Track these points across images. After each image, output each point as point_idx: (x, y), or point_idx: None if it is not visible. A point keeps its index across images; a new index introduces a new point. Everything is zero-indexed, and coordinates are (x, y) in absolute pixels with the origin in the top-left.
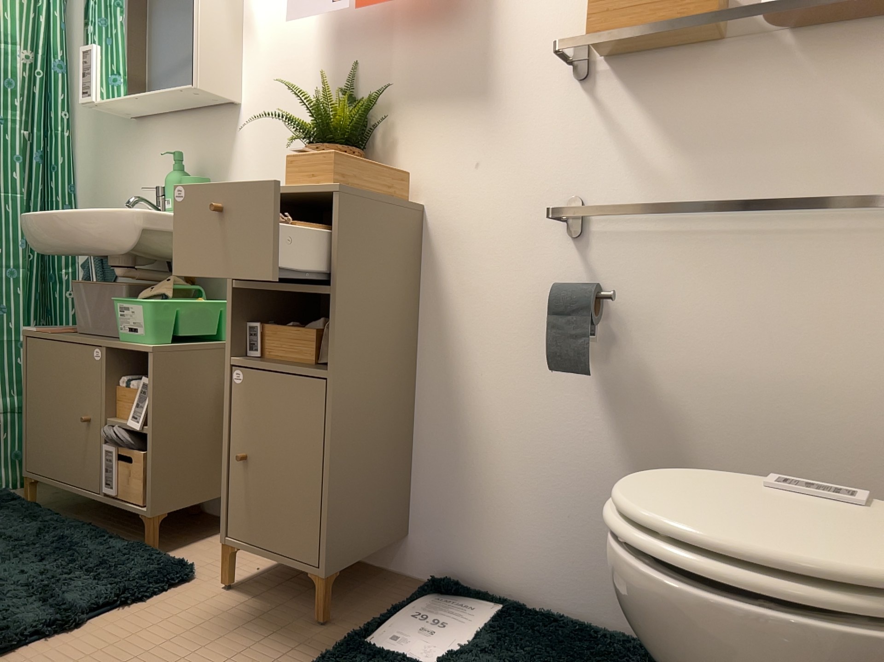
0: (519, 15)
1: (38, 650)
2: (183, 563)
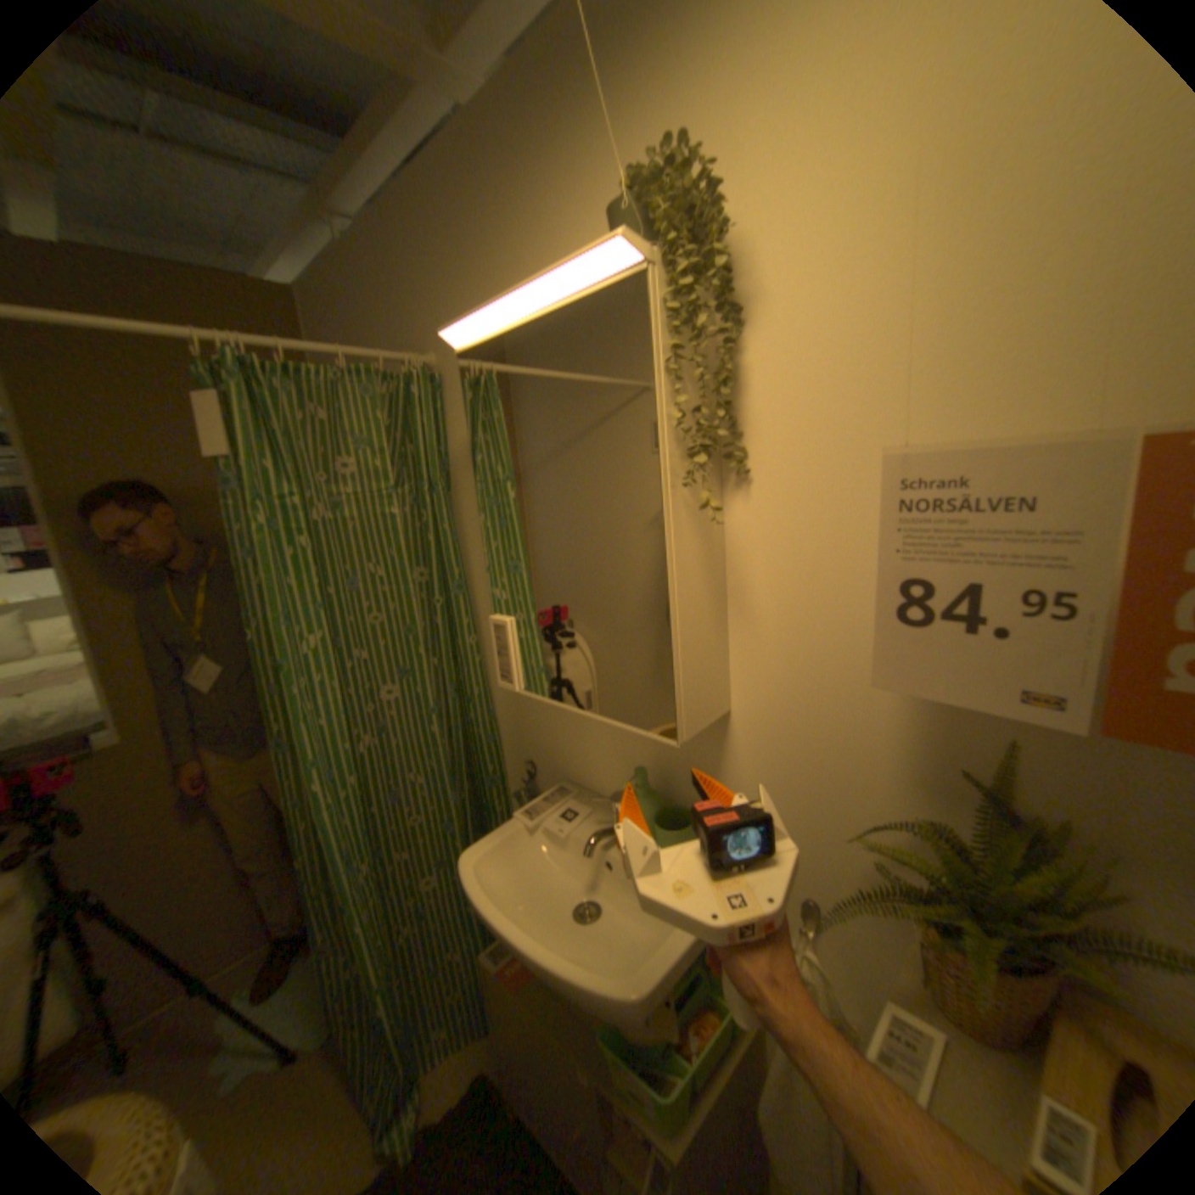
0: None
1: None
2: None
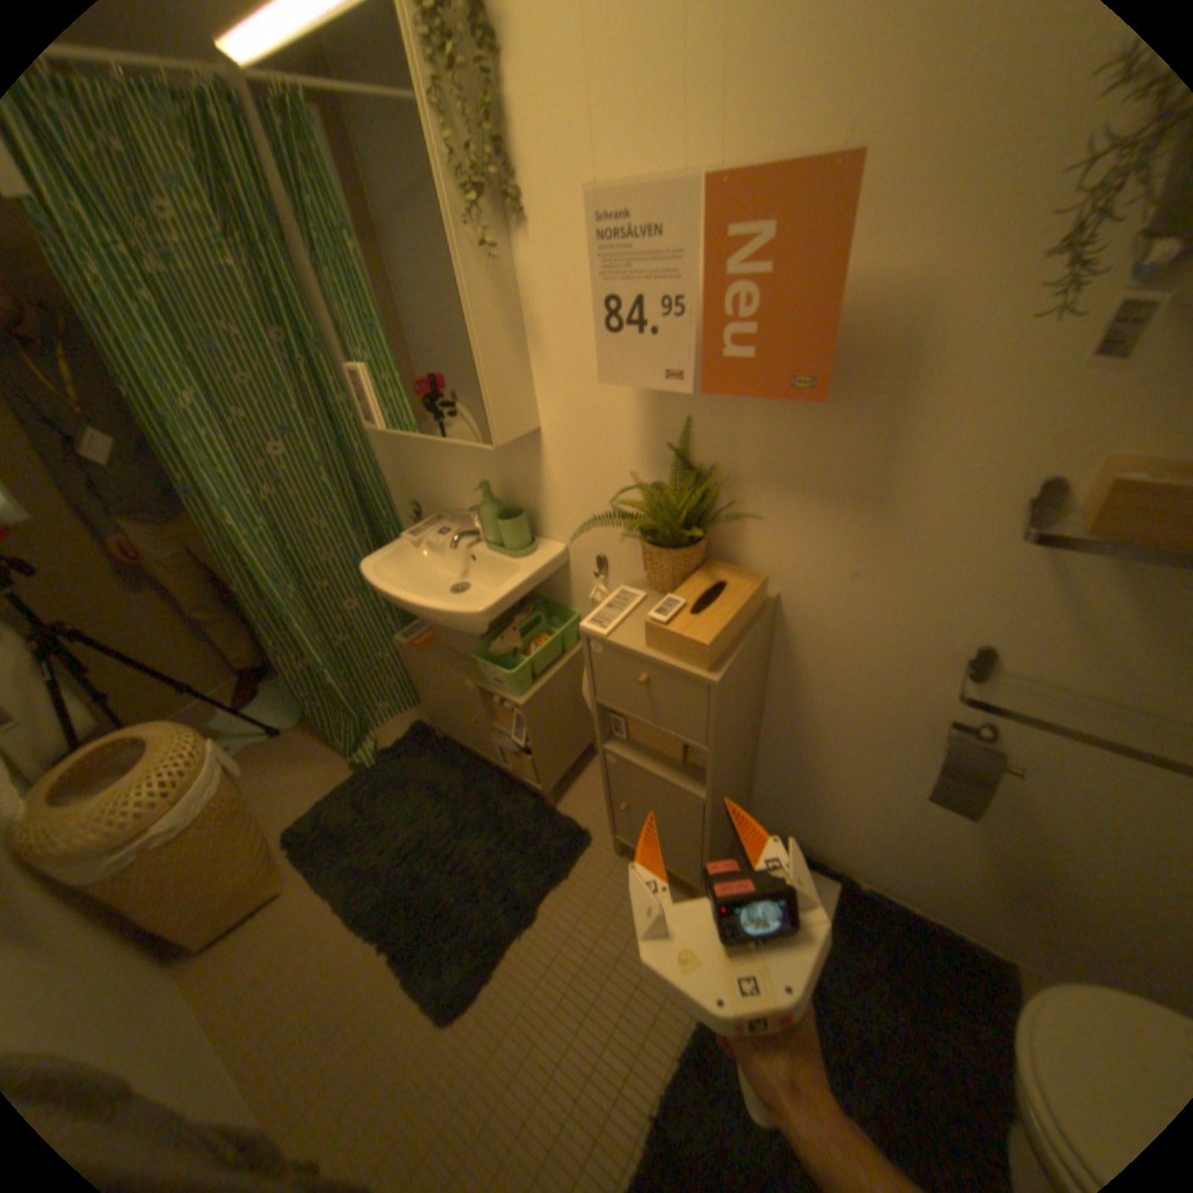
0: (958, 413)
1: (520, 953)
2: (578, 819)
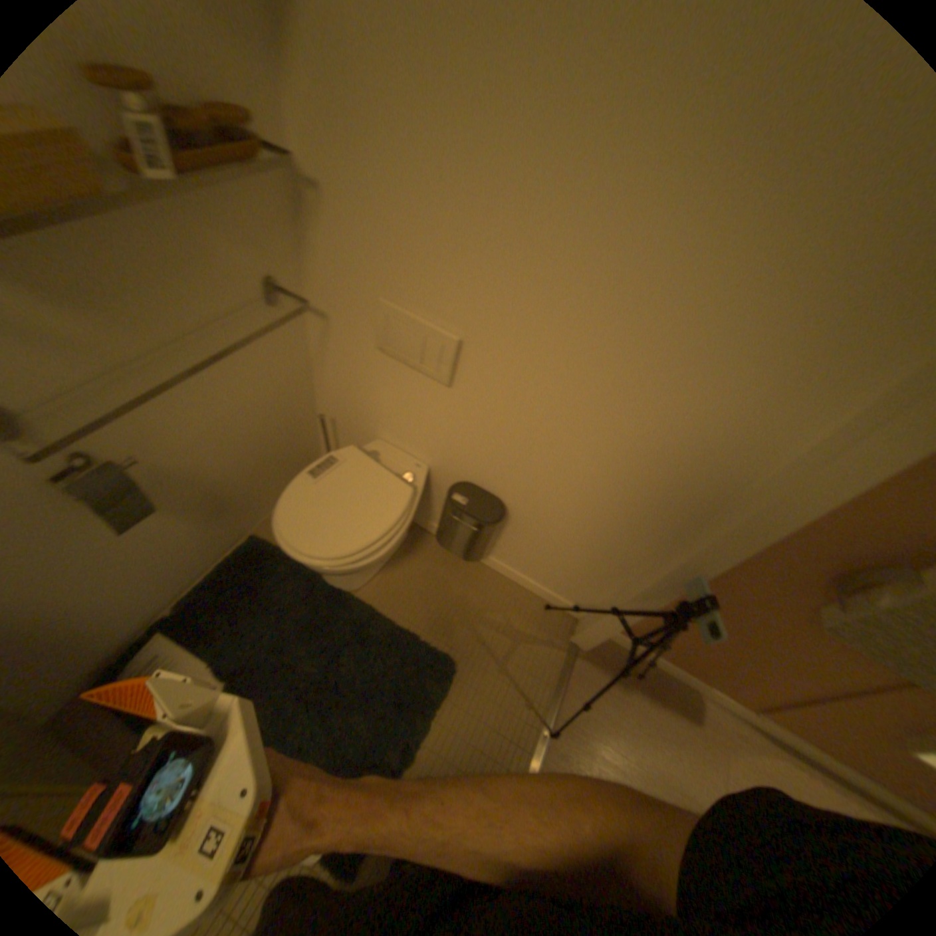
0: None
1: None
2: None
